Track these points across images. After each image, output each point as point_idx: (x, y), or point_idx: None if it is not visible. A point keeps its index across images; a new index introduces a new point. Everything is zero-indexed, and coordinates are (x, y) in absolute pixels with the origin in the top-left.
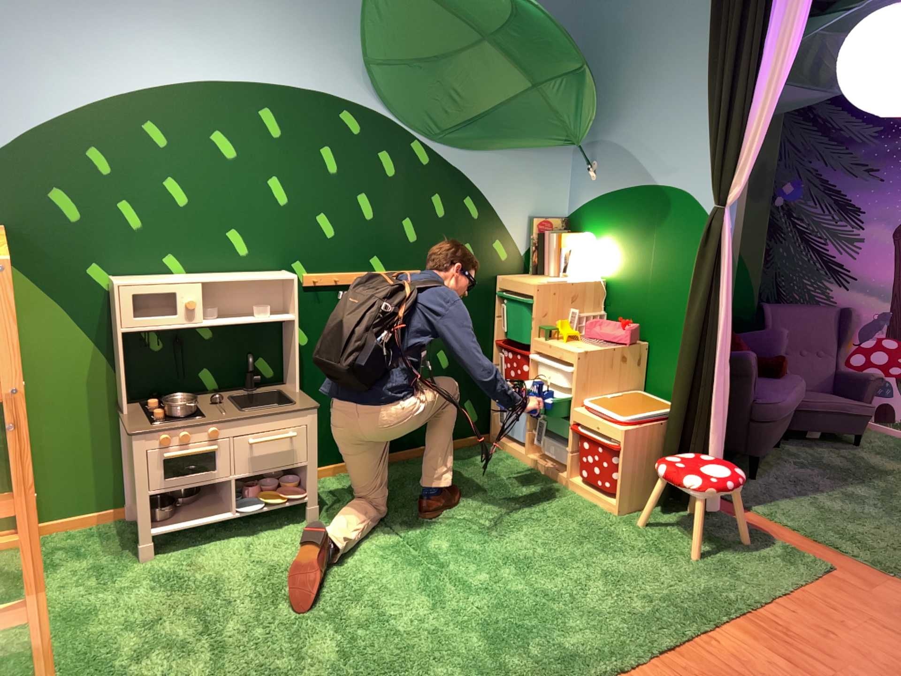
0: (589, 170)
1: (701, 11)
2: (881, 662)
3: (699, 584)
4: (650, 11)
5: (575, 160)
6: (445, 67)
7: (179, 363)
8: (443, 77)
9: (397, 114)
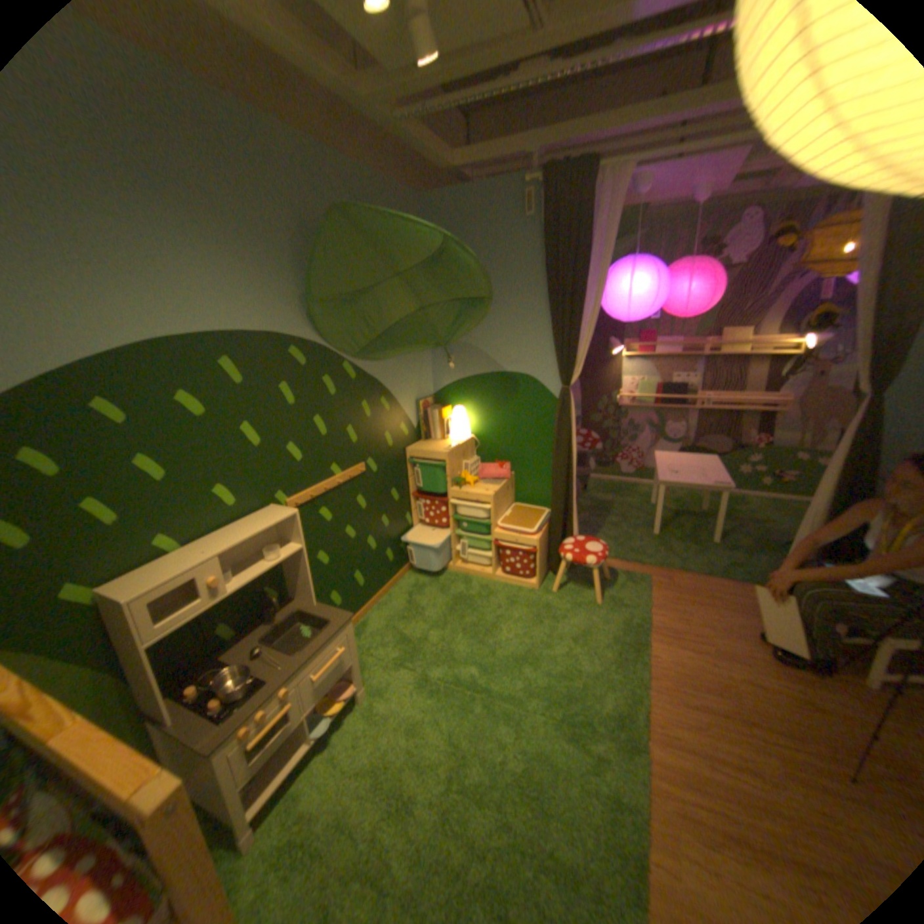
0: (450, 360)
1: (531, 249)
2: (728, 633)
3: (623, 624)
4: (488, 246)
5: (435, 353)
6: (364, 295)
7: (186, 638)
8: (363, 303)
9: (330, 339)
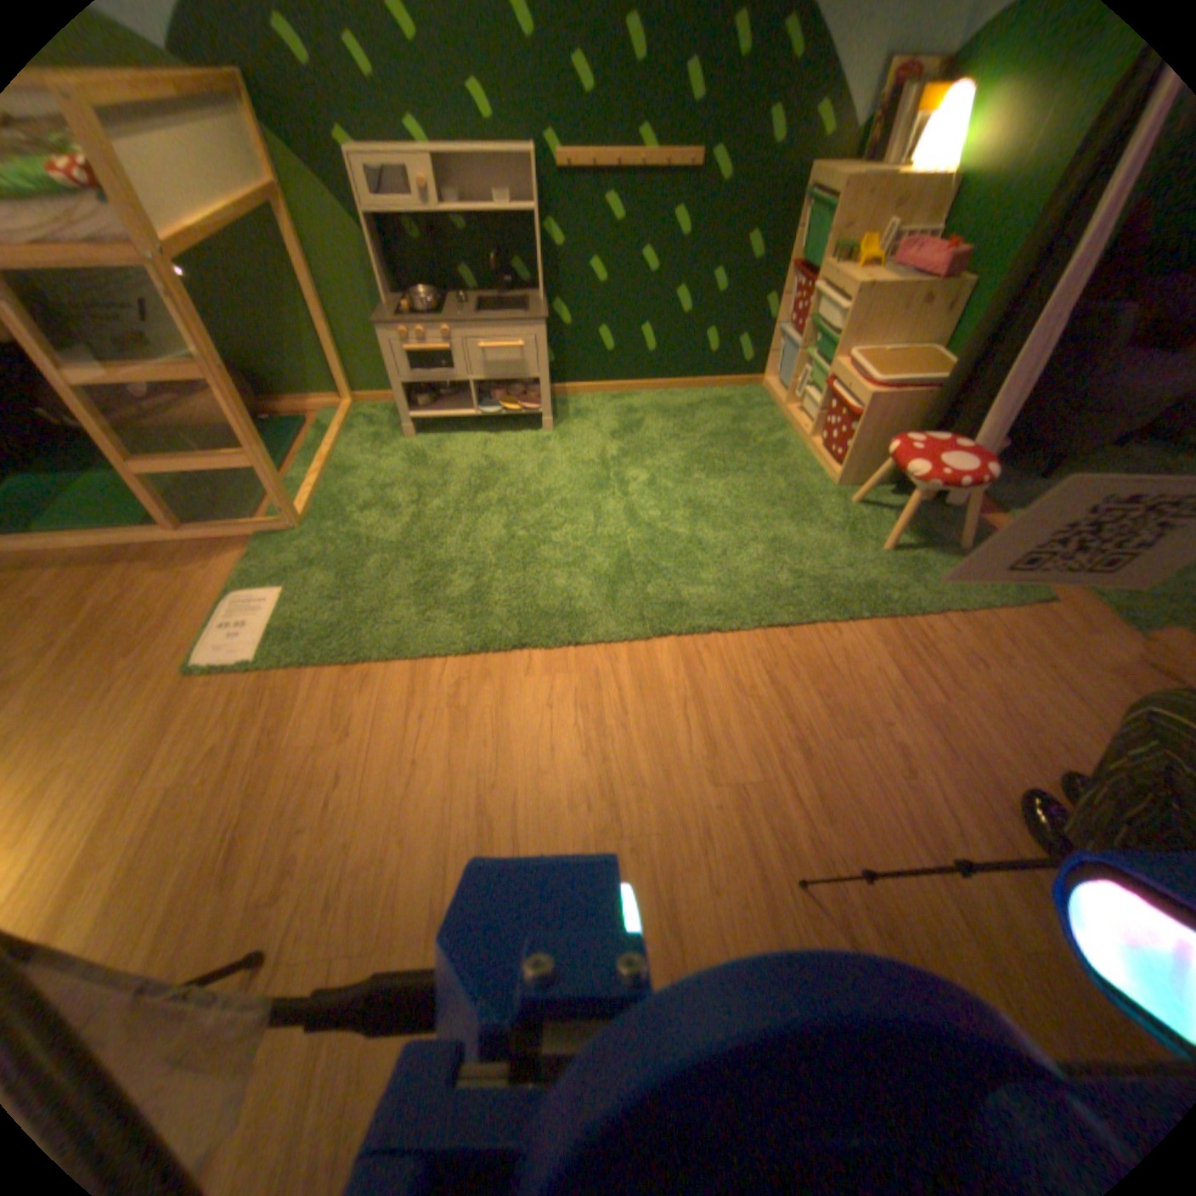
0: None
1: None
2: (1017, 724)
3: (866, 581)
4: None
5: None
6: None
7: (429, 254)
8: None
9: None
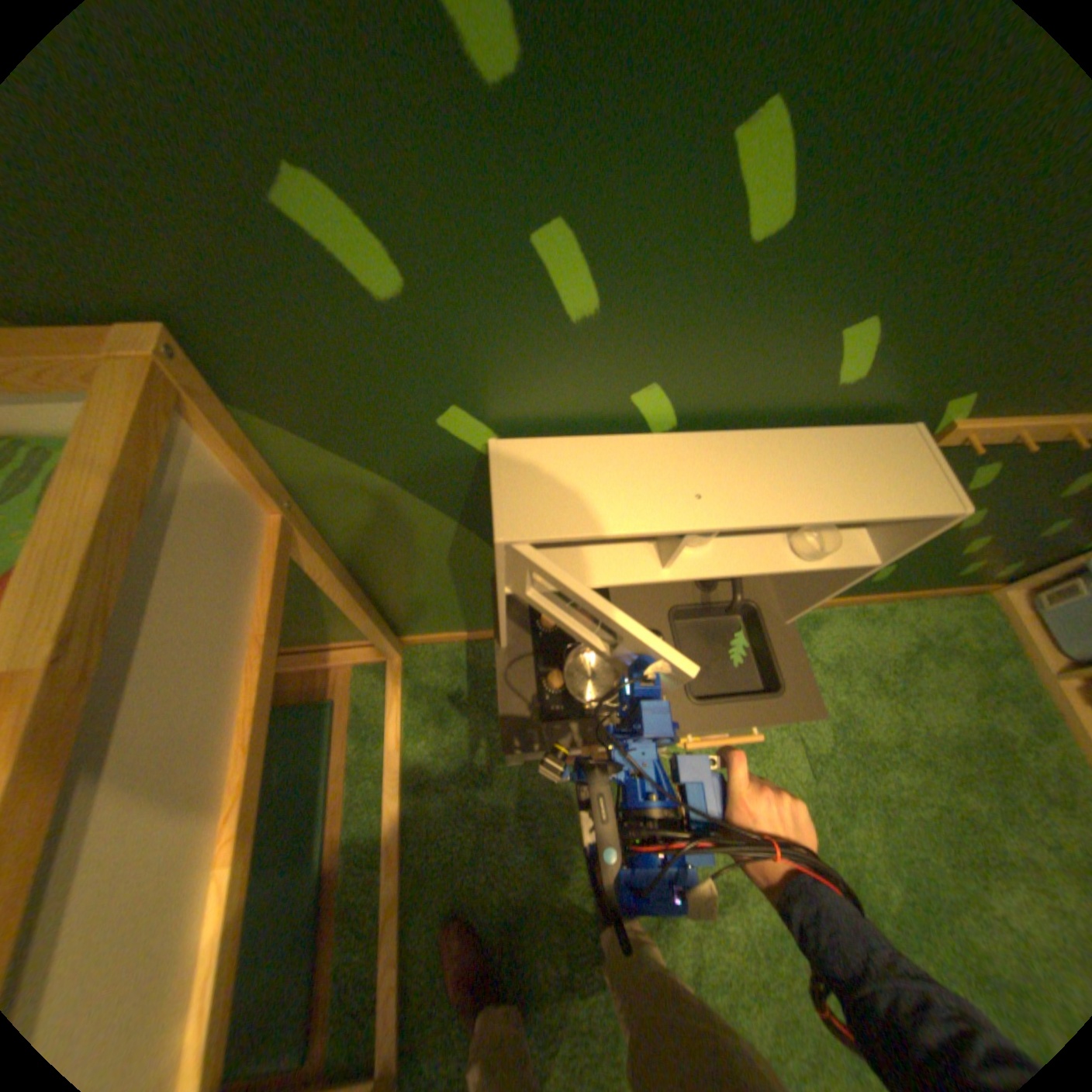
0: None
1: None
2: None
3: None
4: None
5: None
6: None
7: None
8: None
9: None
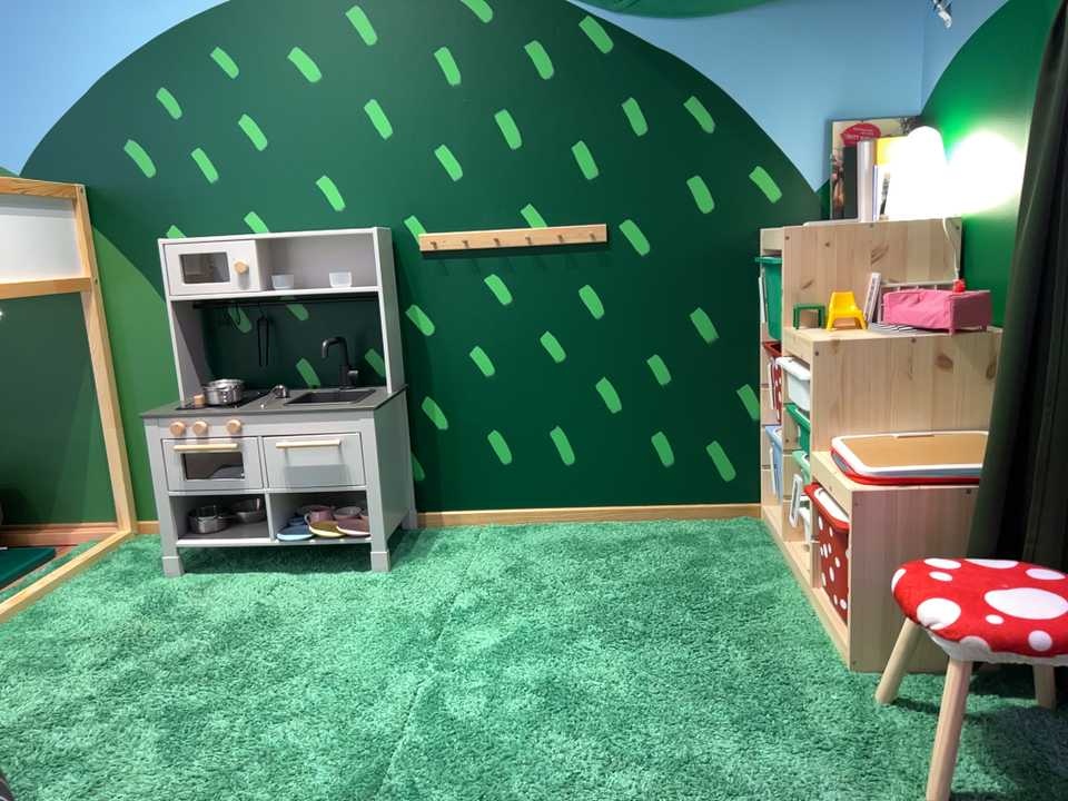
0: (944, 1)
1: None
2: None
3: None
4: None
5: None
6: None
7: (263, 350)
8: None
9: None
